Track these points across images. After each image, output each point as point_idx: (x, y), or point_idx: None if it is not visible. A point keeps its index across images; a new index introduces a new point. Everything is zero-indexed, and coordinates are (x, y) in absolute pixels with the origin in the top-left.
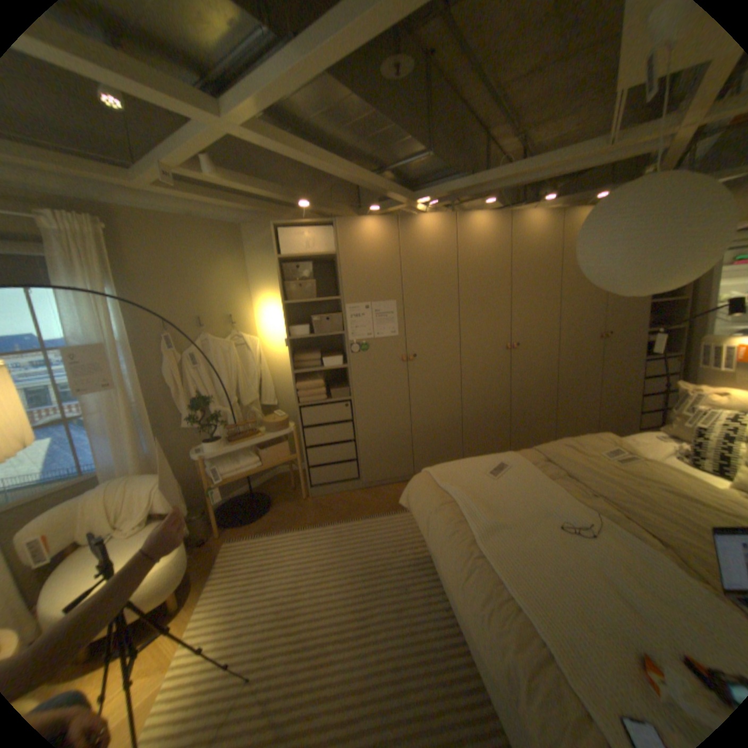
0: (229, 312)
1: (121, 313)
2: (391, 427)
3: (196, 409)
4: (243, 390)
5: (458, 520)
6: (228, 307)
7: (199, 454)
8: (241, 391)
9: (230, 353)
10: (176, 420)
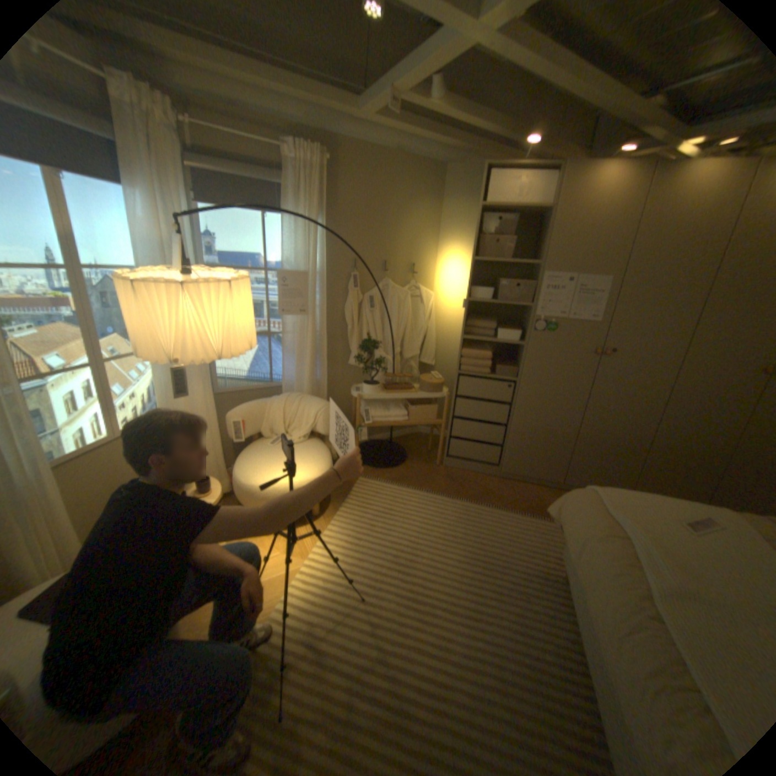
0: (413, 261)
1: (325, 246)
2: (554, 425)
3: (365, 350)
4: (407, 343)
5: (630, 563)
6: (414, 255)
7: (358, 392)
8: (405, 343)
9: (404, 303)
10: (345, 356)
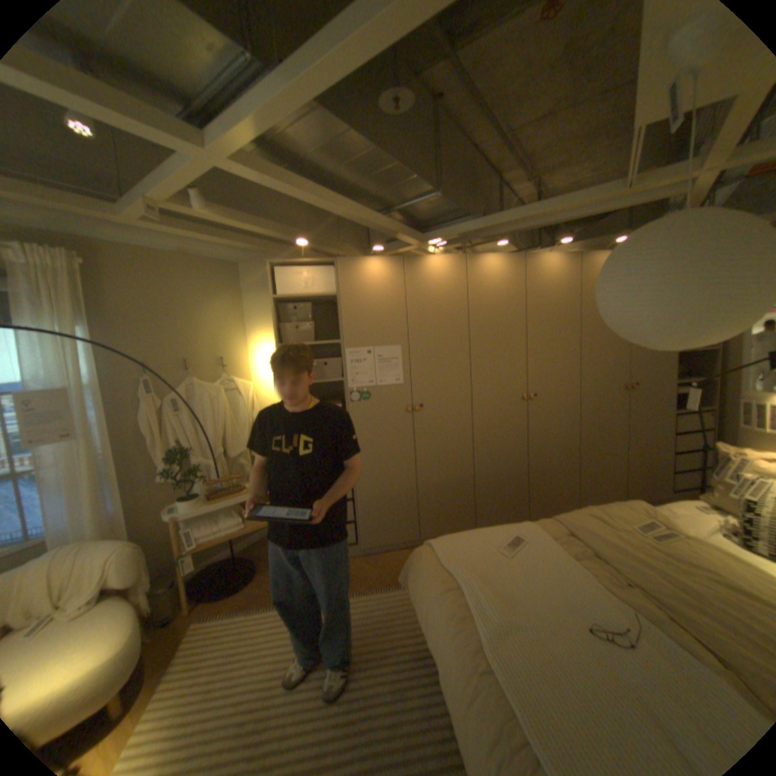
0: (221, 355)
1: (94, 355)
2: (395, 485)
3: (171, 462)
4: (231, 440)
5: (463, 616)
6: (220, 349)
7: (172, 514)
8: (228, 441)
9: (218, 398)
10: (150, 474)
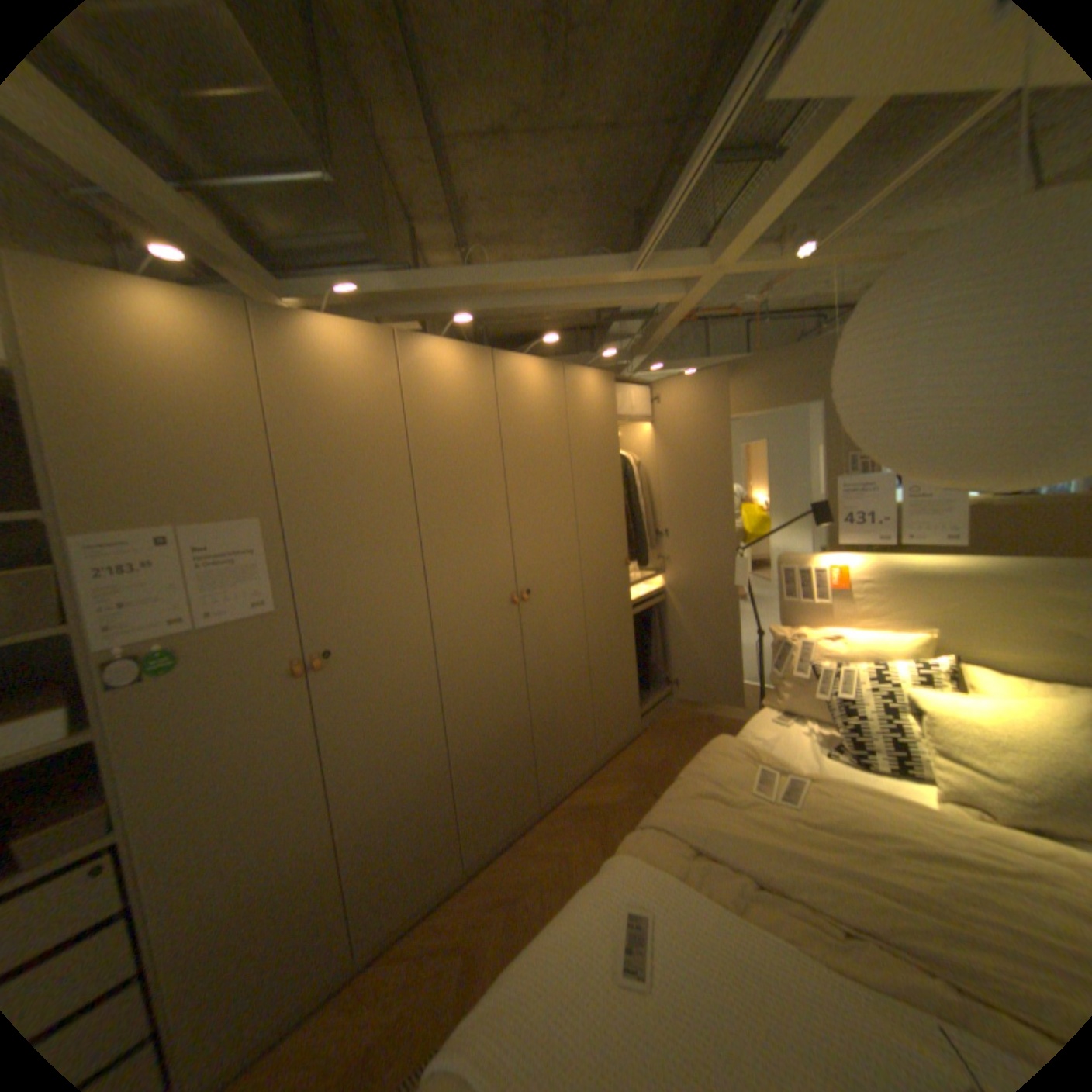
0: None
1: None
2: (278, 867)
3: None
4: None
5: None
6: None
7: None
8: None
9: None
10: None
